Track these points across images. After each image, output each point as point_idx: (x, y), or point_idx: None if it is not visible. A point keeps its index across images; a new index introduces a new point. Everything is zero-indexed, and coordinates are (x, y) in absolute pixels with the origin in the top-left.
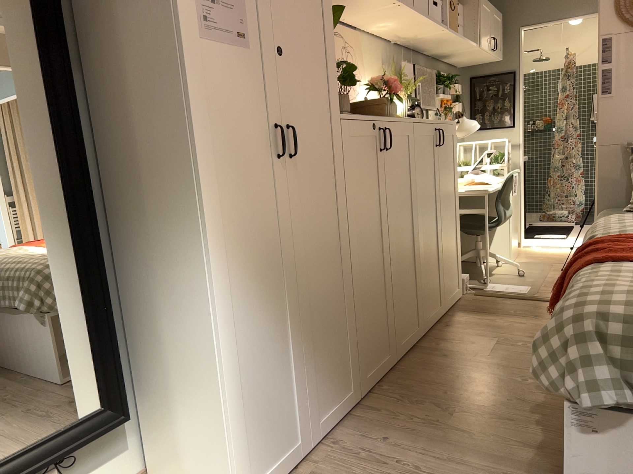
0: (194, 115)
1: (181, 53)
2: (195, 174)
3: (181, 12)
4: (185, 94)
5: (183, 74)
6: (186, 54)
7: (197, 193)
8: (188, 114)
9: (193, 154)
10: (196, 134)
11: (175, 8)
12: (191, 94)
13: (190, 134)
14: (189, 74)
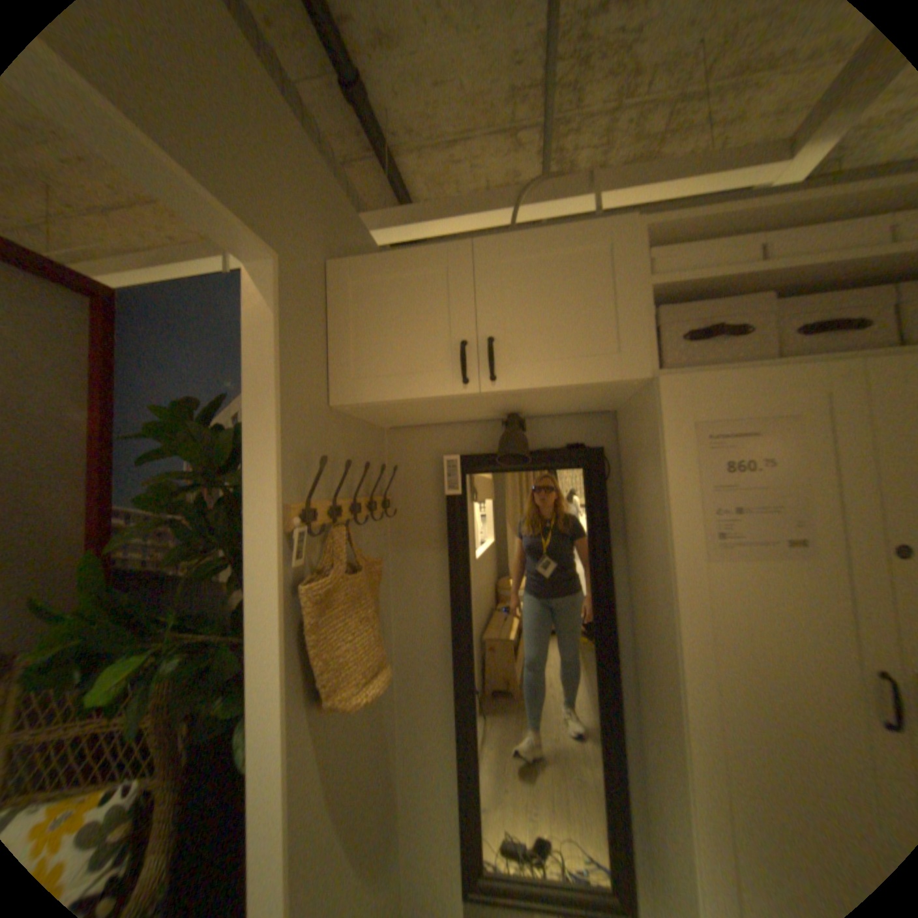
0: (696, 660)
1: (679, 588)
2: (691, 734)
3: (685, 540)
4: (683, 636)
5: (682, 612)
6: (689, 587)
7: (694, 760)
8: (685, 660)
9: (689, 709)
10: (698, 684)
11: (674, 538)
12: (693, 635)
13: (687, 685)
14: (691, 611)
